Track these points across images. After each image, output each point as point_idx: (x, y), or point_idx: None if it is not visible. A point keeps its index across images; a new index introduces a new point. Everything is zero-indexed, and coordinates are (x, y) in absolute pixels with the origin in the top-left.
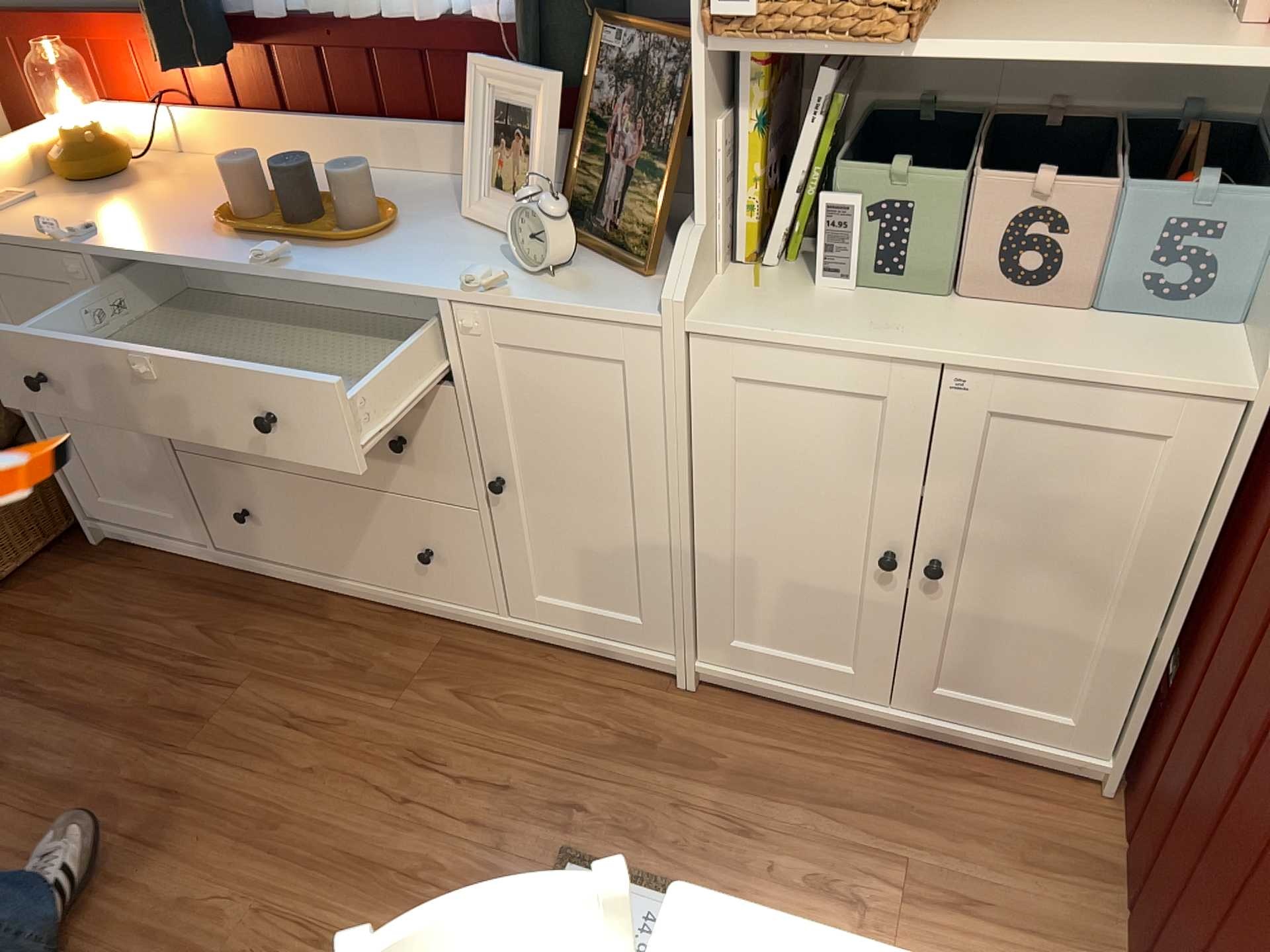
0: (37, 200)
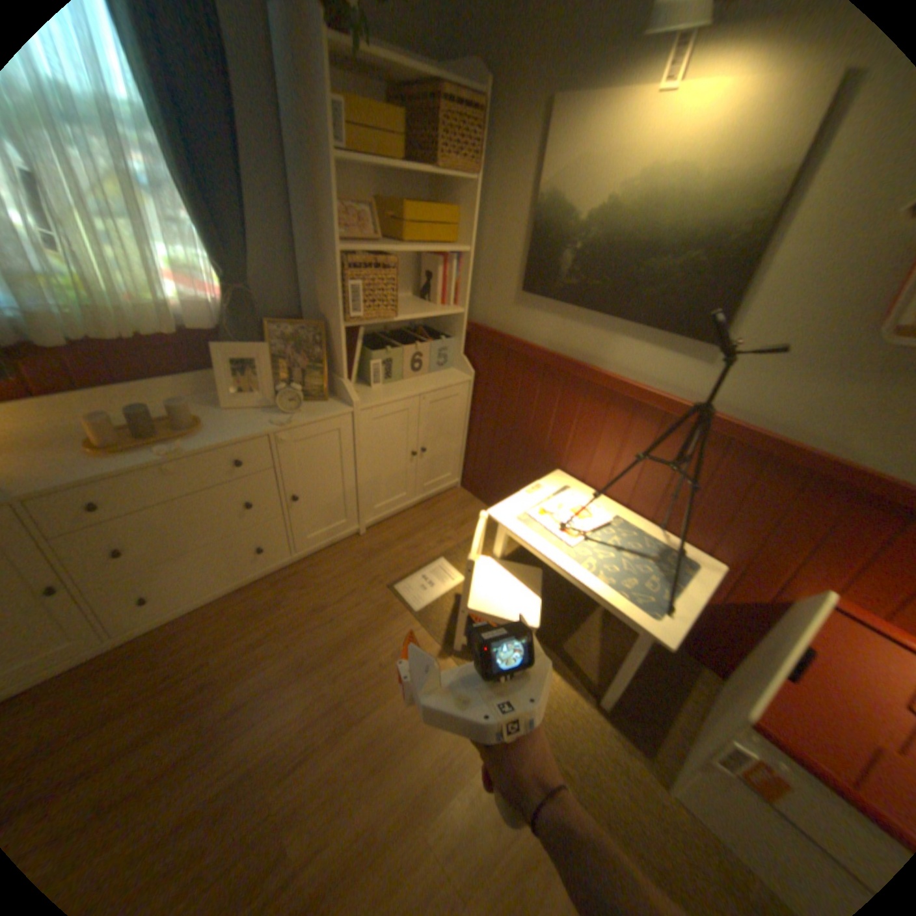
0: None
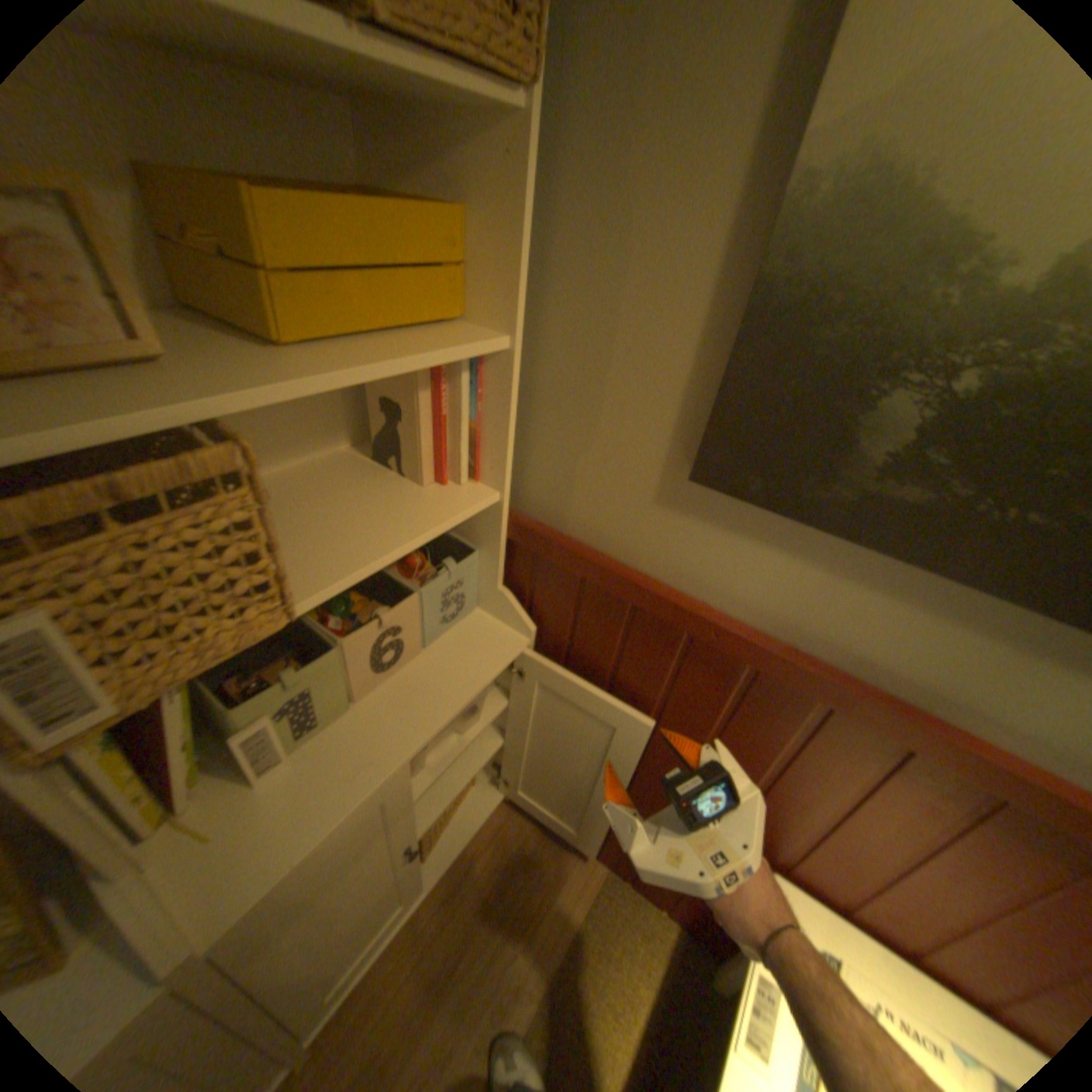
0: None
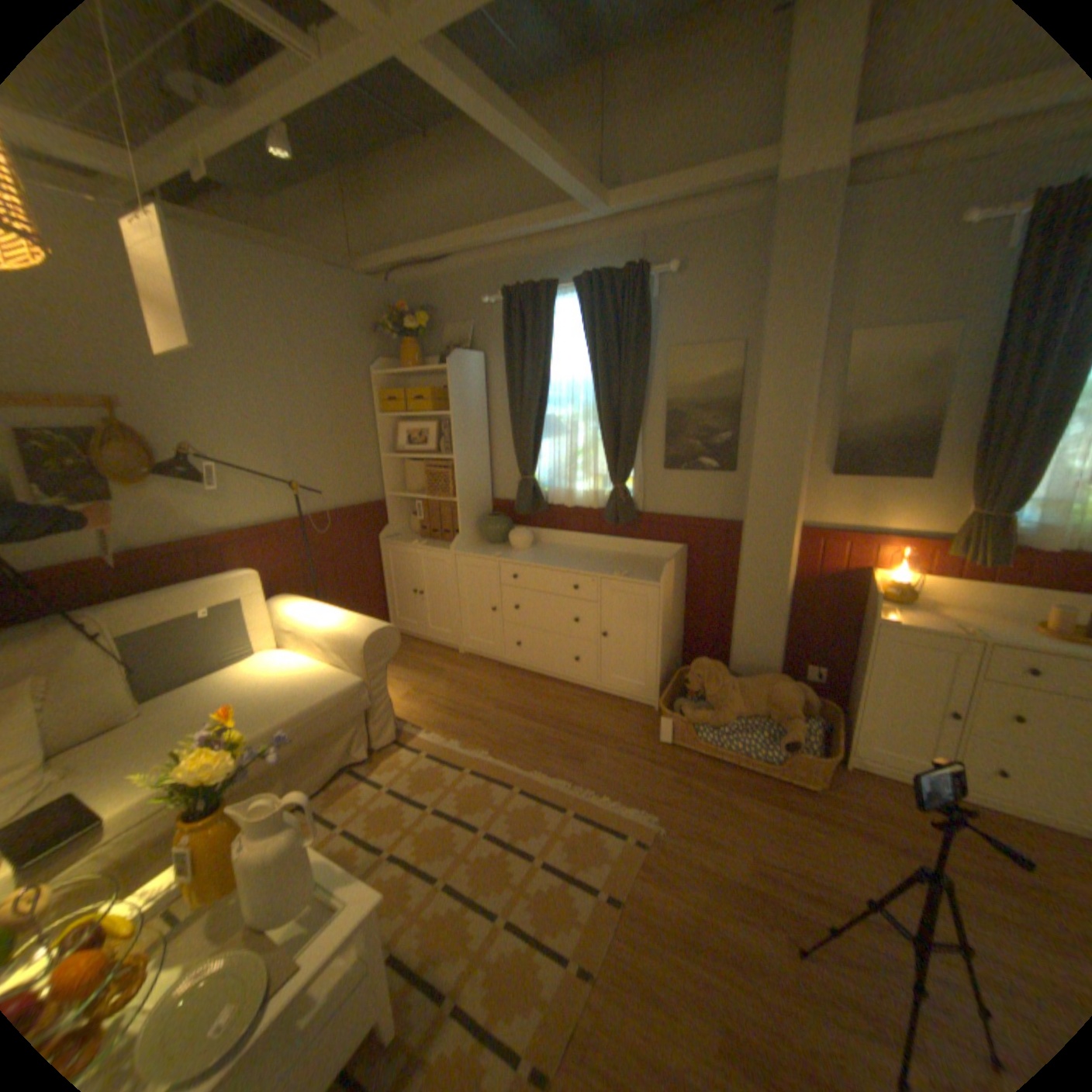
0: (893, 608)
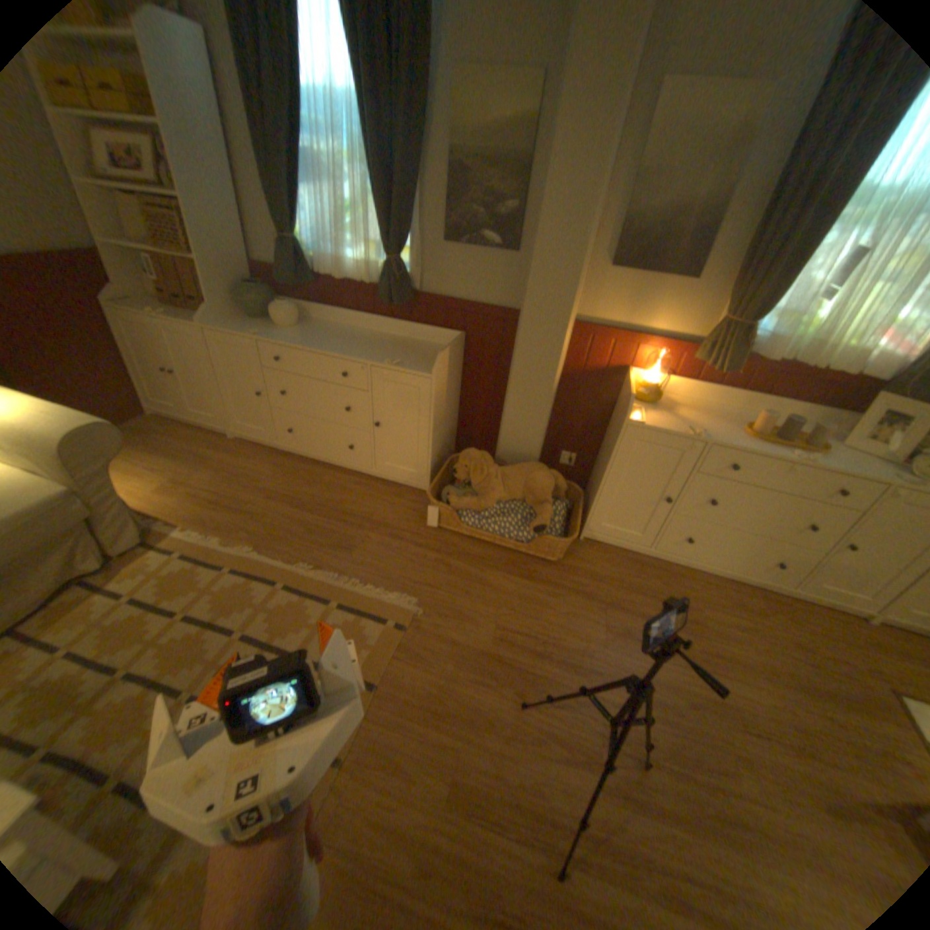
0: (640, 408)
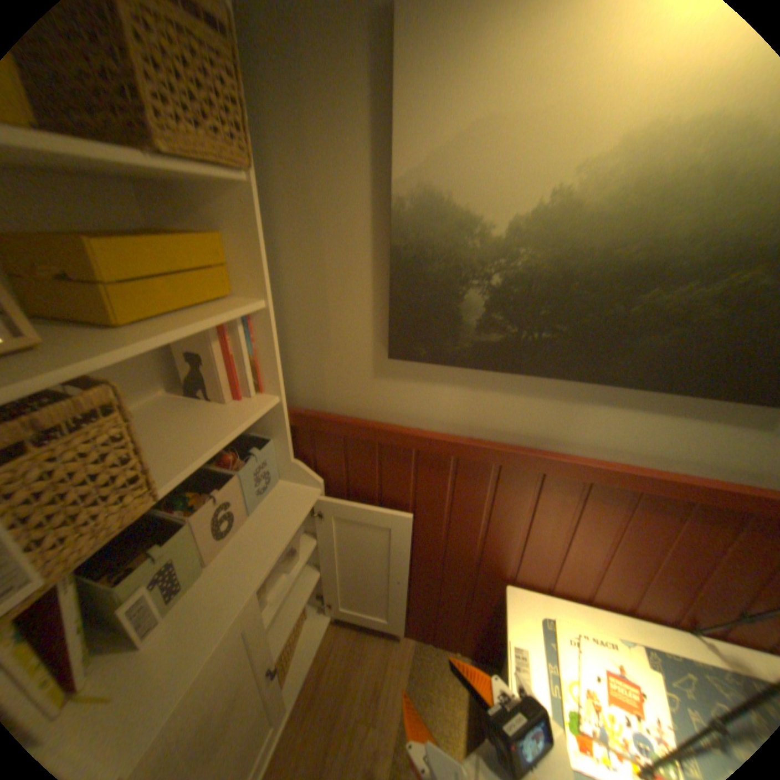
0: None
